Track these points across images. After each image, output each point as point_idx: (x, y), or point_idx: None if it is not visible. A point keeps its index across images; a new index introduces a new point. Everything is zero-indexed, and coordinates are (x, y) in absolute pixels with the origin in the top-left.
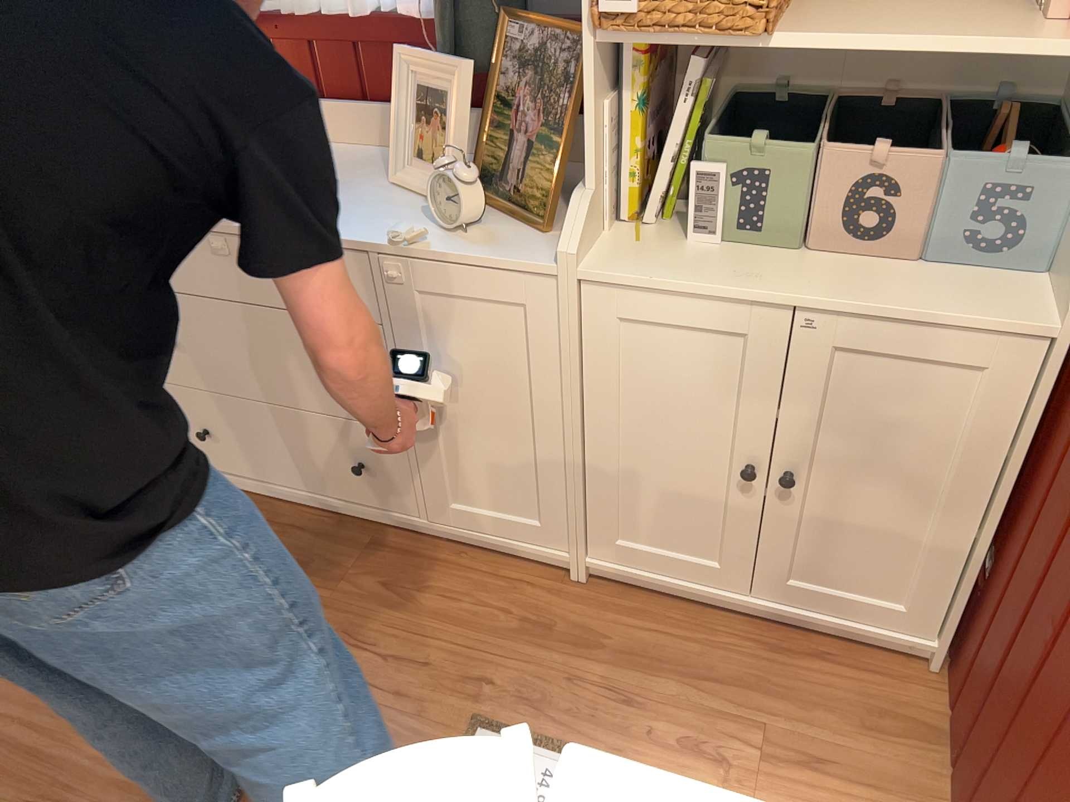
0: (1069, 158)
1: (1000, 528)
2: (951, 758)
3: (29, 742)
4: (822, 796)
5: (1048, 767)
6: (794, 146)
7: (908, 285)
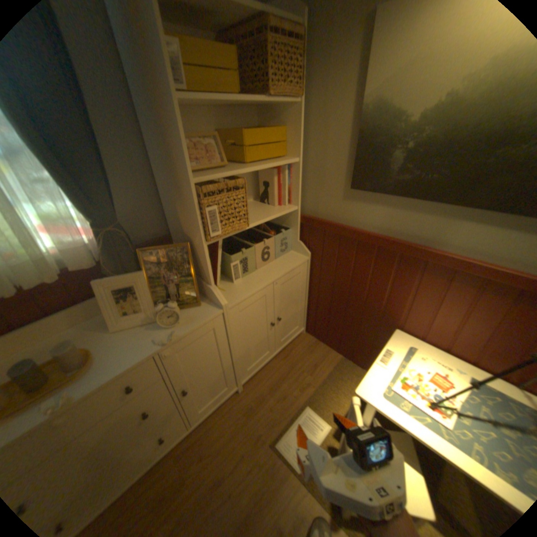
0: (286, 228)
1: (309, 298)
2: (326, 342)
3: None
4: (324, 370)
5: (367, 321)
6: (248, 247)
7: (280, 264)
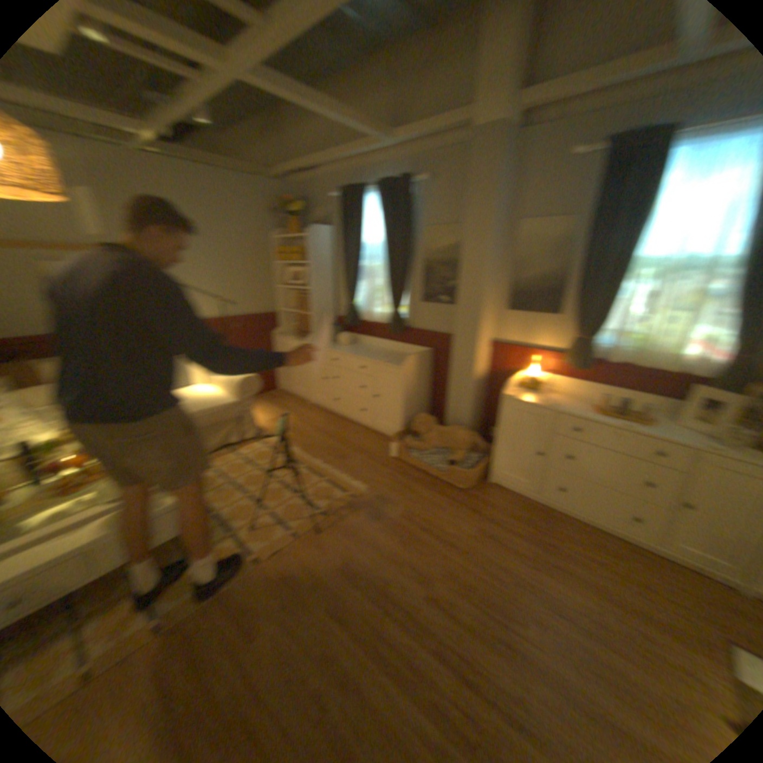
0: None
1: None
2: None
3: (530, 586)
4: None
5: None
6: None
7: None
